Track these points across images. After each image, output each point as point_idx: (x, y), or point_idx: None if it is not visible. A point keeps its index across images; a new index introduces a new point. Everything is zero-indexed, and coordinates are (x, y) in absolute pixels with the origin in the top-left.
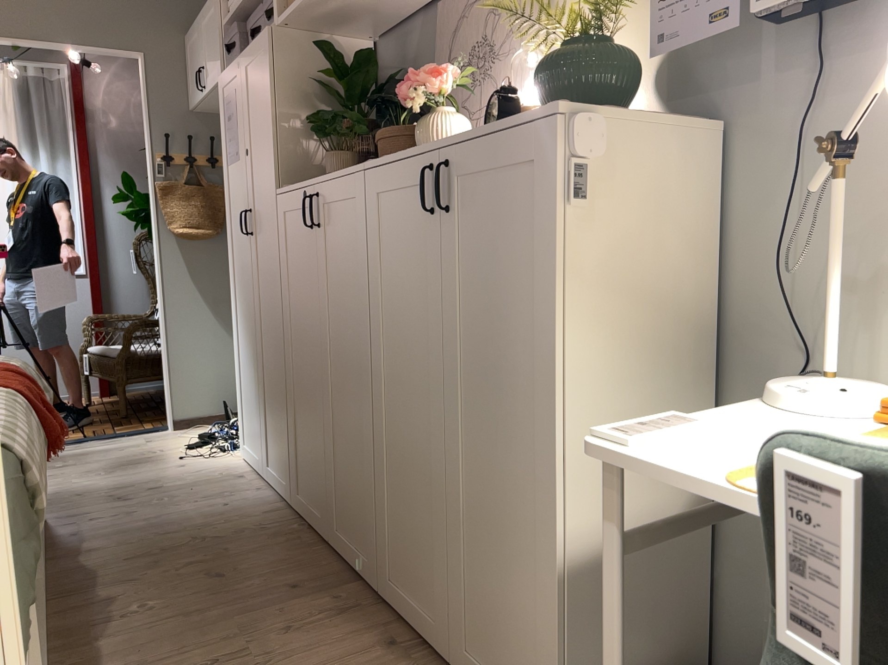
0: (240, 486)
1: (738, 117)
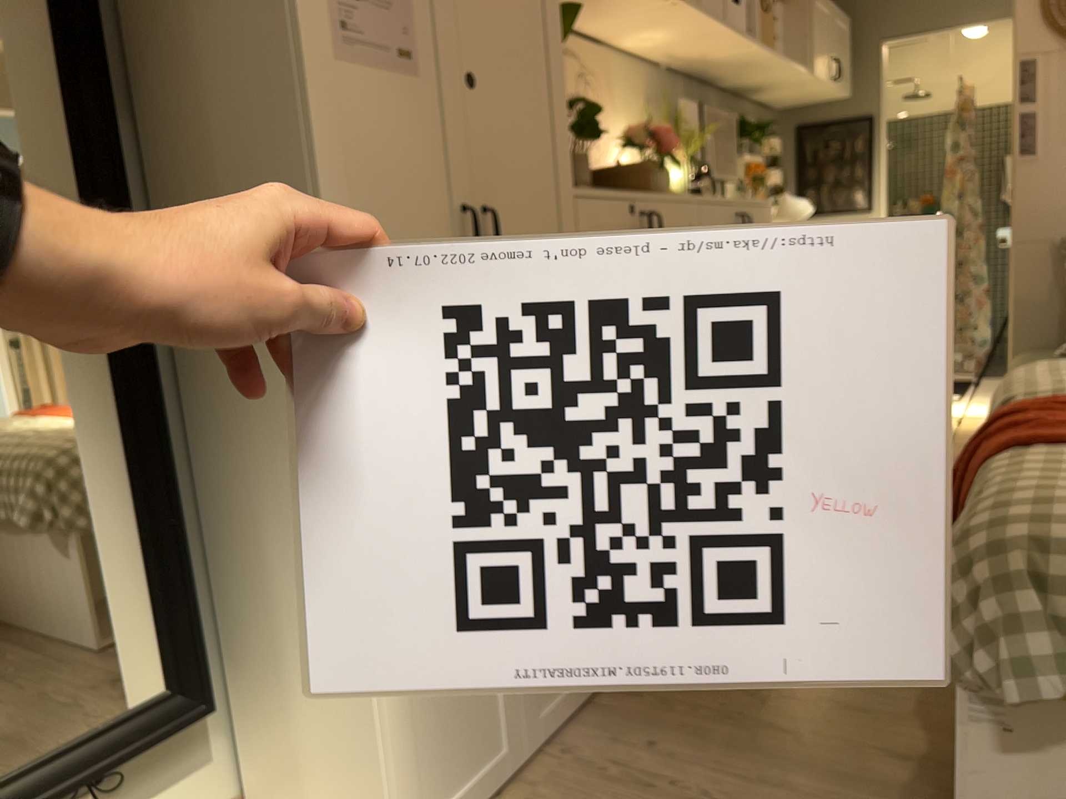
0: (560, 788)
1: None
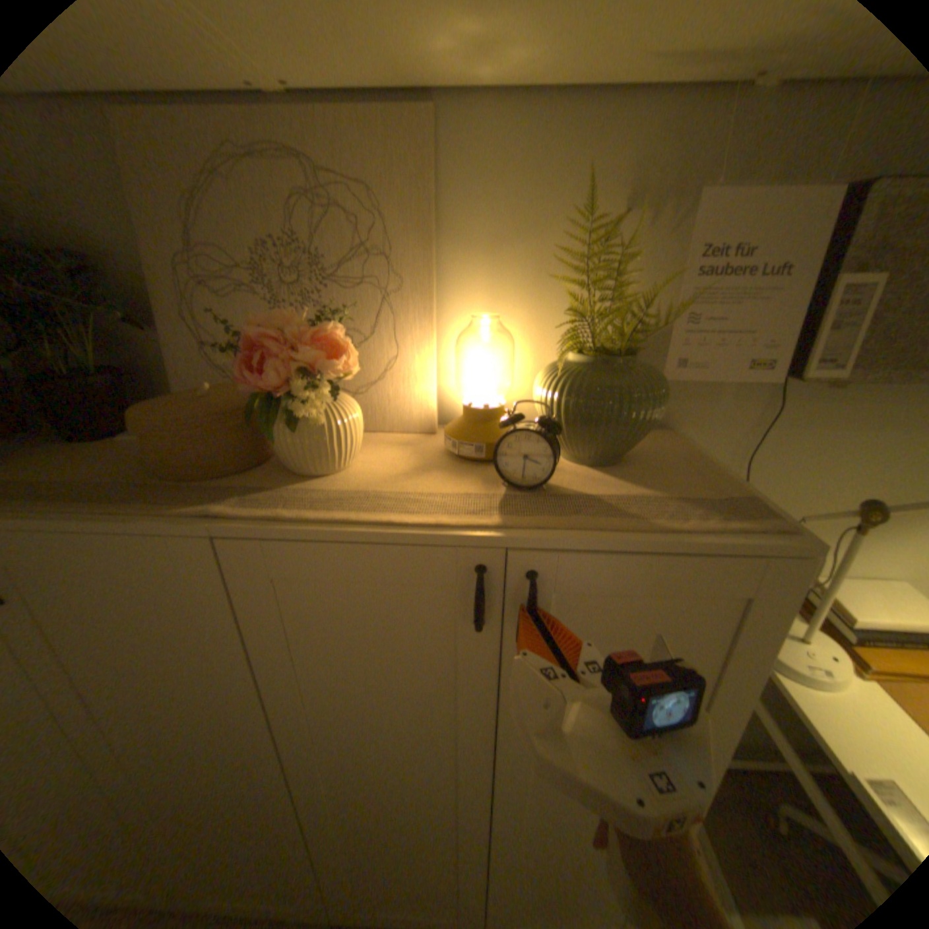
0: None
1: (685, 423)
